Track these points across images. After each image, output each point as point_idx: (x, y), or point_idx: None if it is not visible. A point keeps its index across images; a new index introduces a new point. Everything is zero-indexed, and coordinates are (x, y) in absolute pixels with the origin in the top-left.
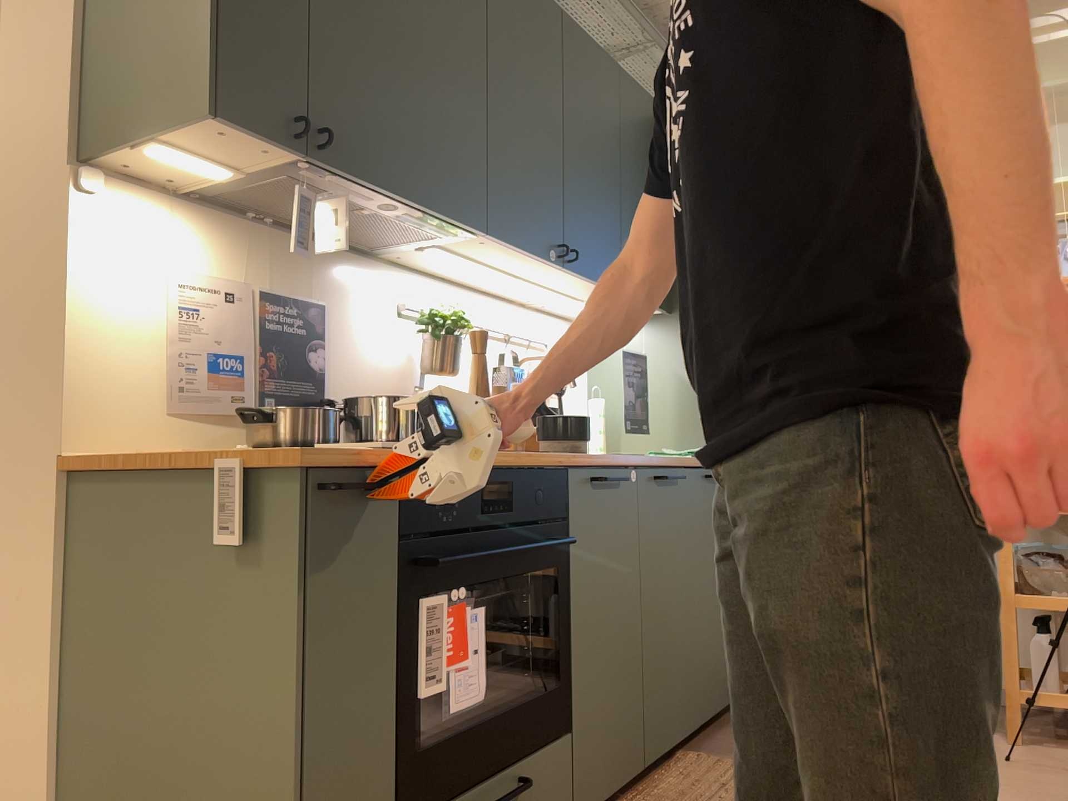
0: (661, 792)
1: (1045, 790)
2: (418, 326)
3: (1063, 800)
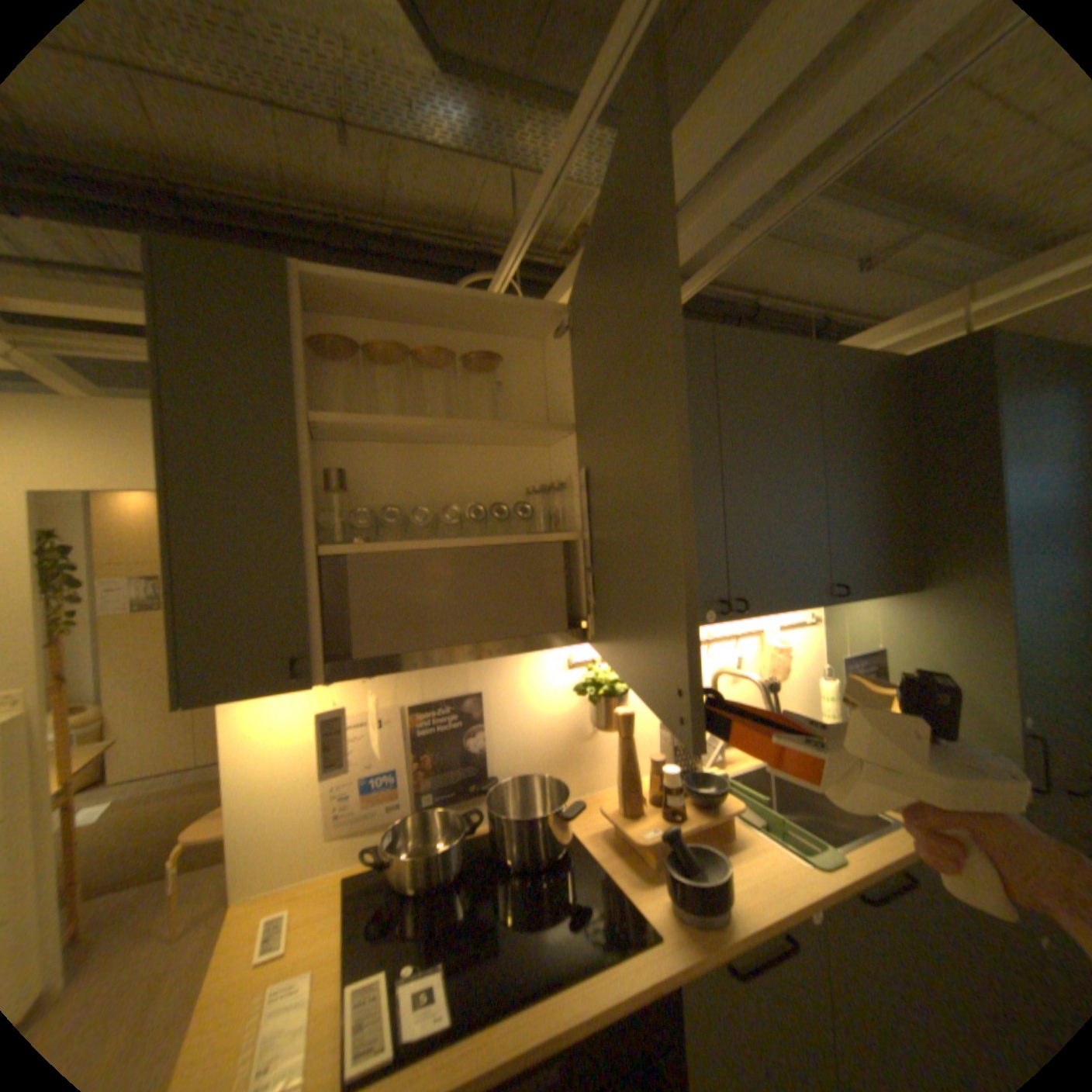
0: None
1: None
2: (580, 688)
3: None
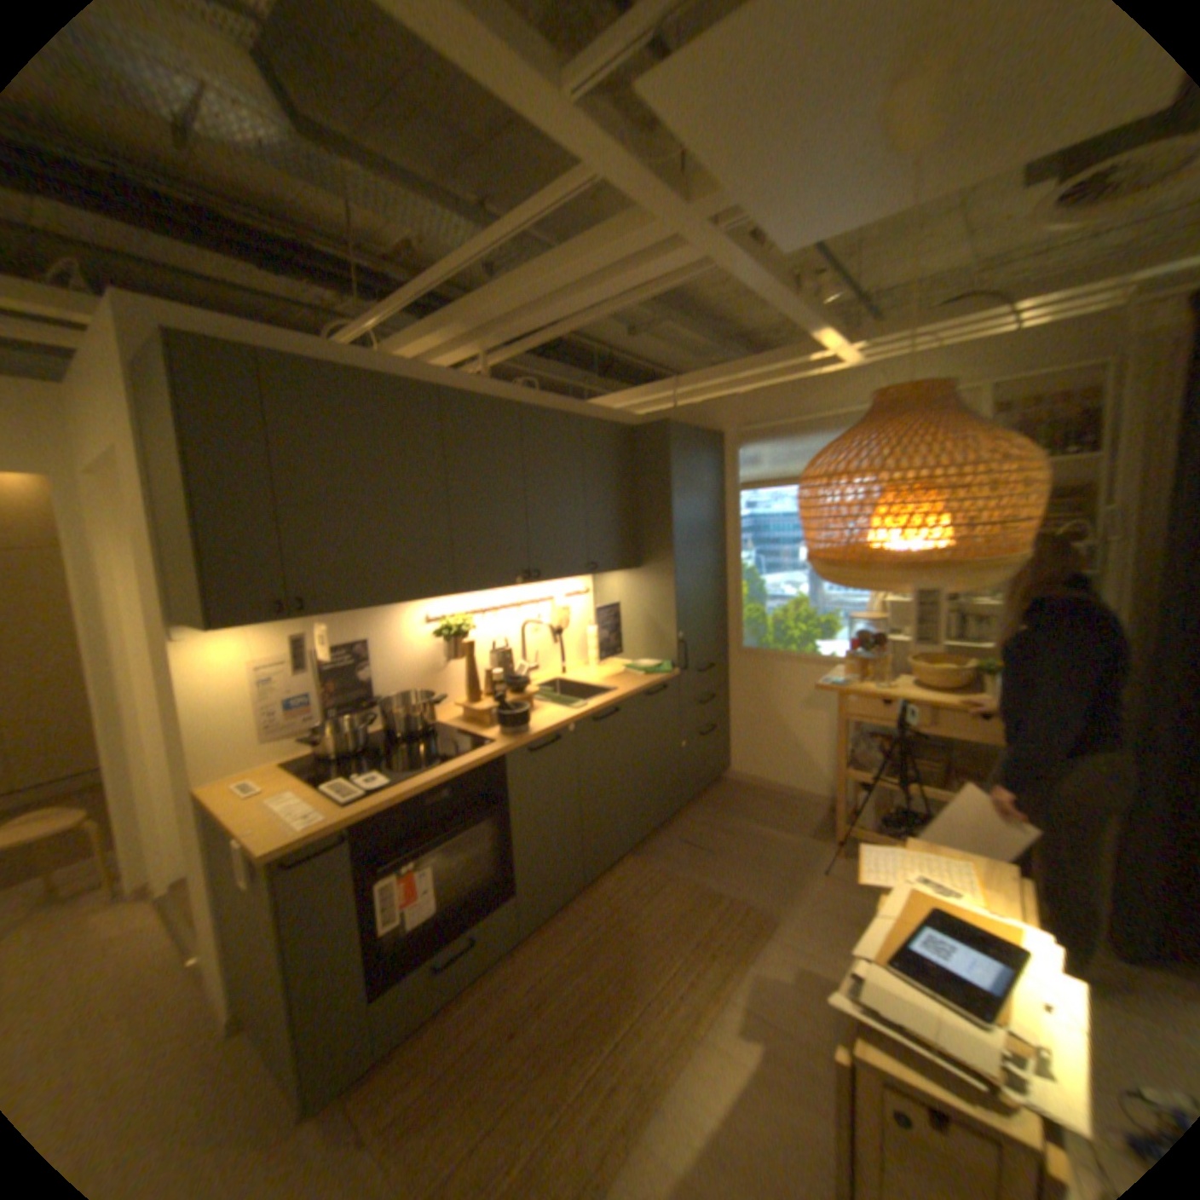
0: (598, 896)
1: (834, 907)
2: (436, 634)
3: (839, 919)
